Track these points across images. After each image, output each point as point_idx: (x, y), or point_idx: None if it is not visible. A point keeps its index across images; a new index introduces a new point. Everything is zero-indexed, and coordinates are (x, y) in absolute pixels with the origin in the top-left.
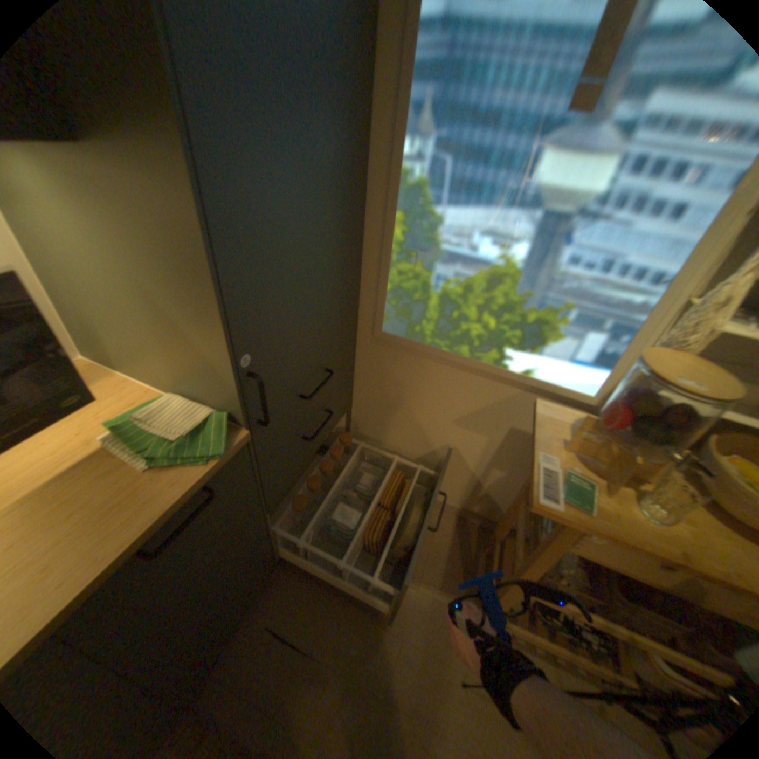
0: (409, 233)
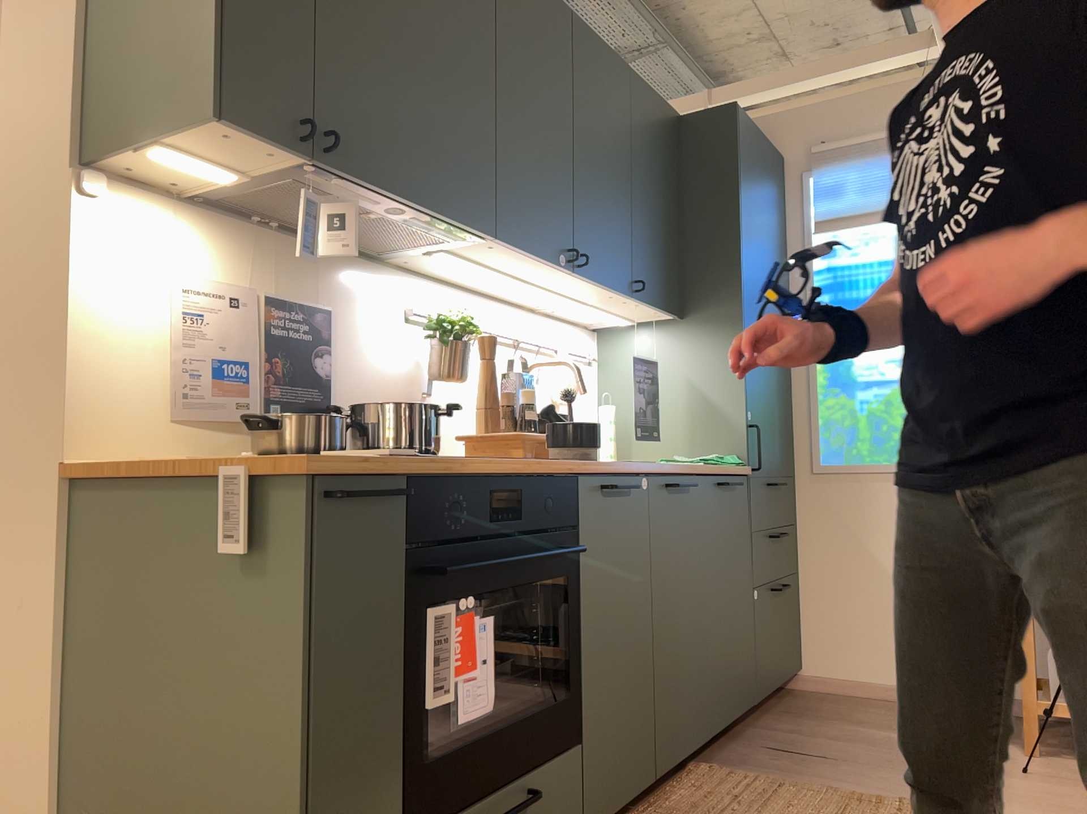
0: (830, 376)
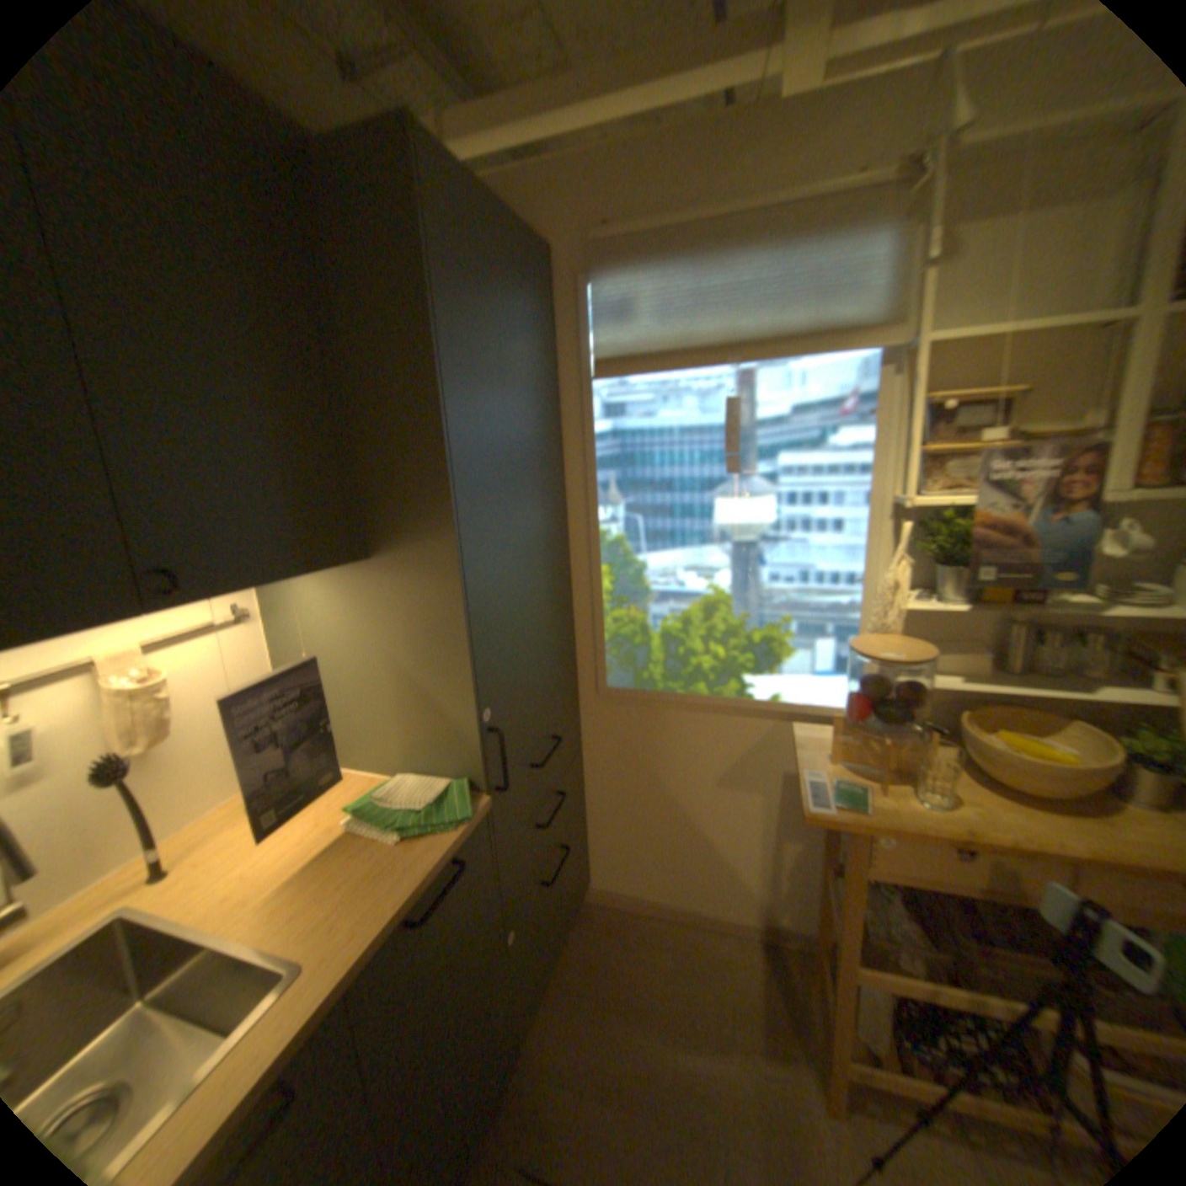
0: (616, 582)
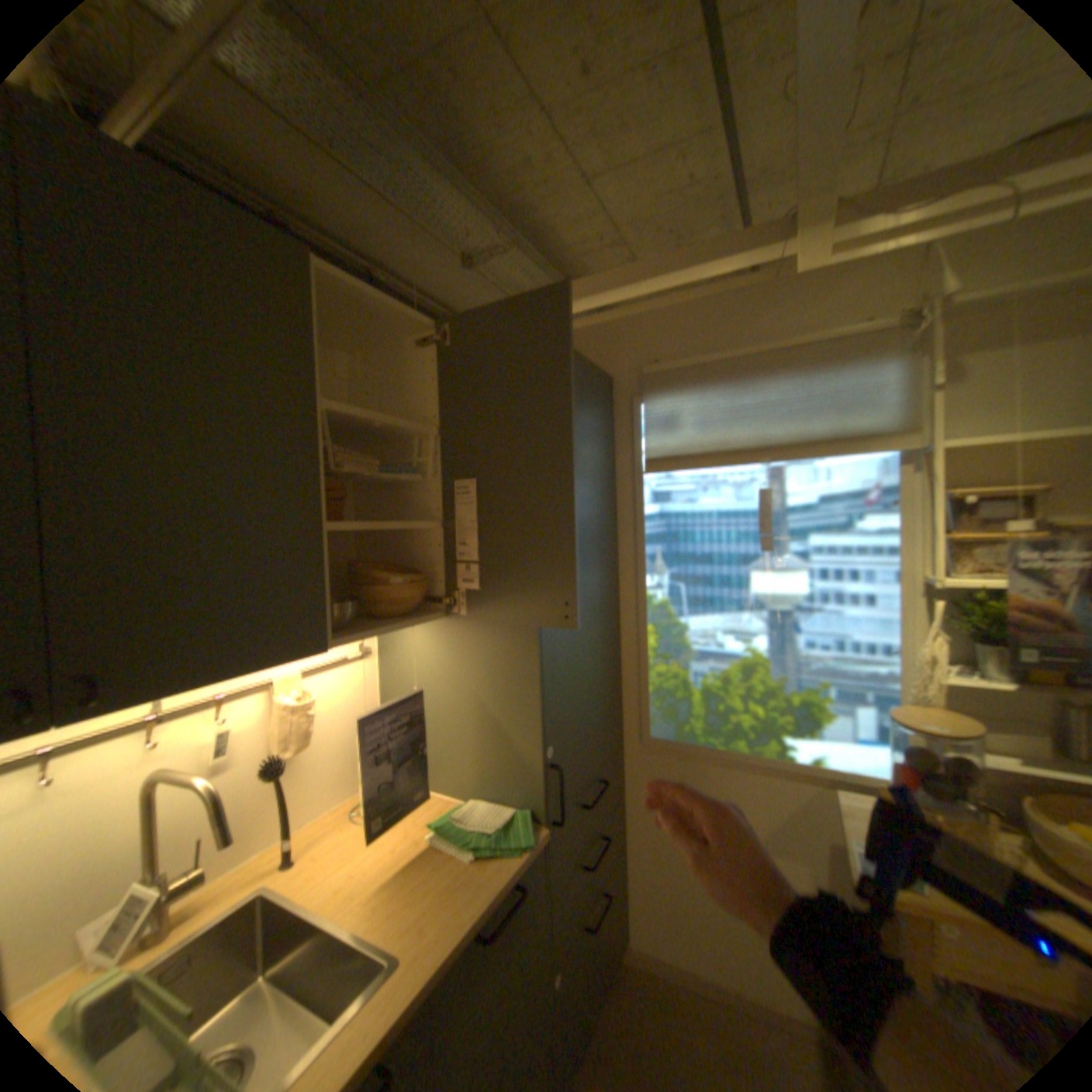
0: (660, 639)
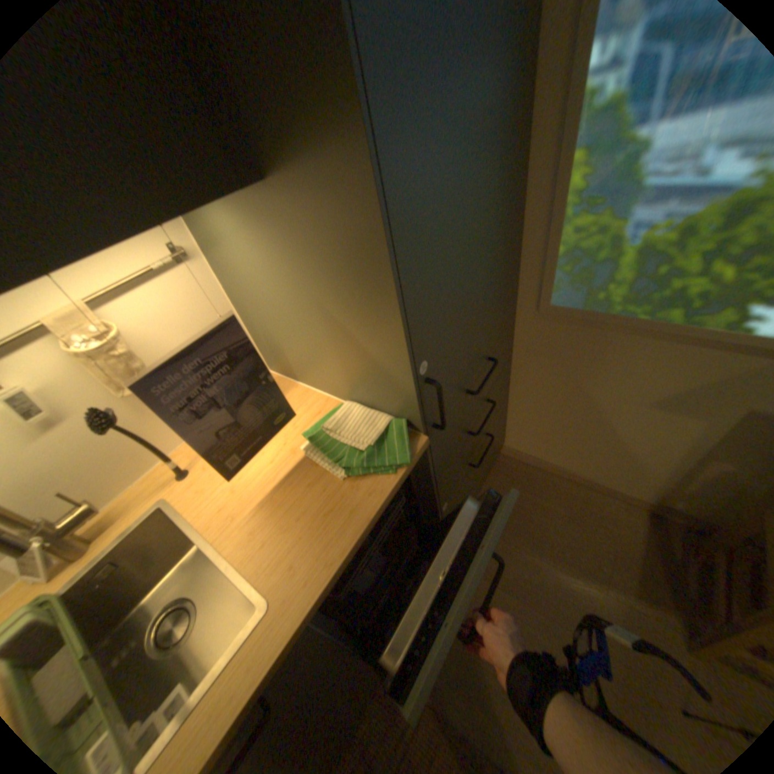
0: (593, 173)
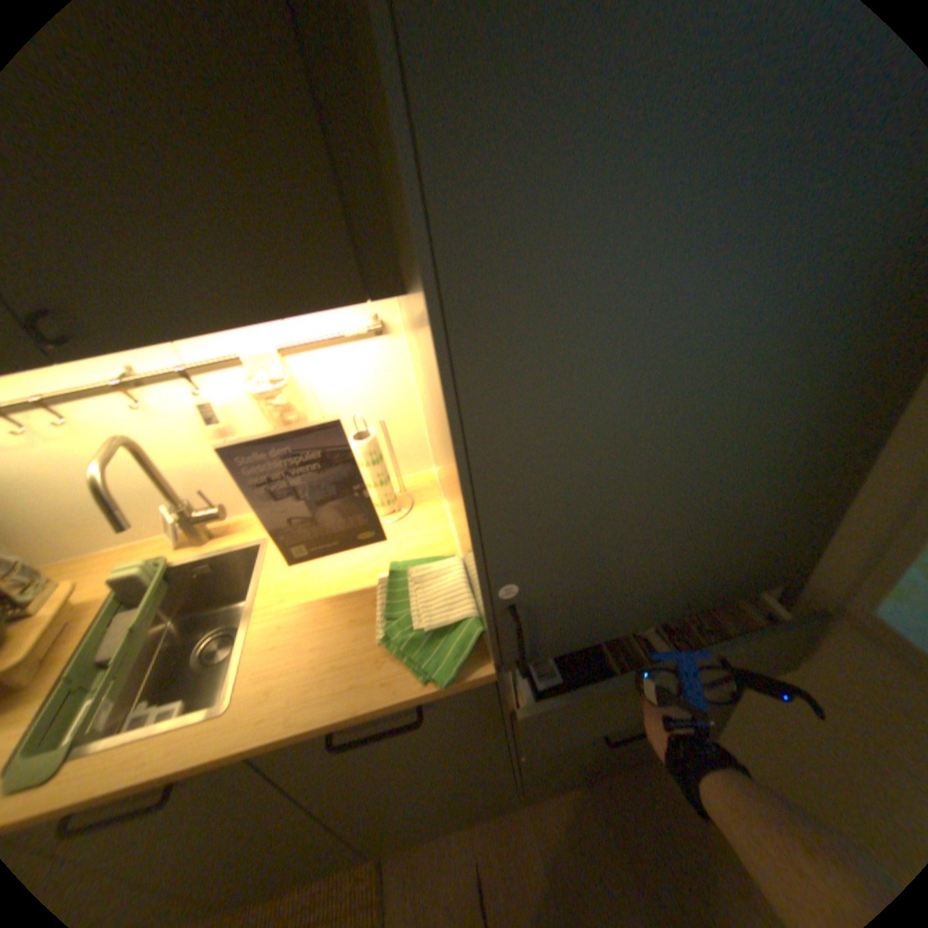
0: None
